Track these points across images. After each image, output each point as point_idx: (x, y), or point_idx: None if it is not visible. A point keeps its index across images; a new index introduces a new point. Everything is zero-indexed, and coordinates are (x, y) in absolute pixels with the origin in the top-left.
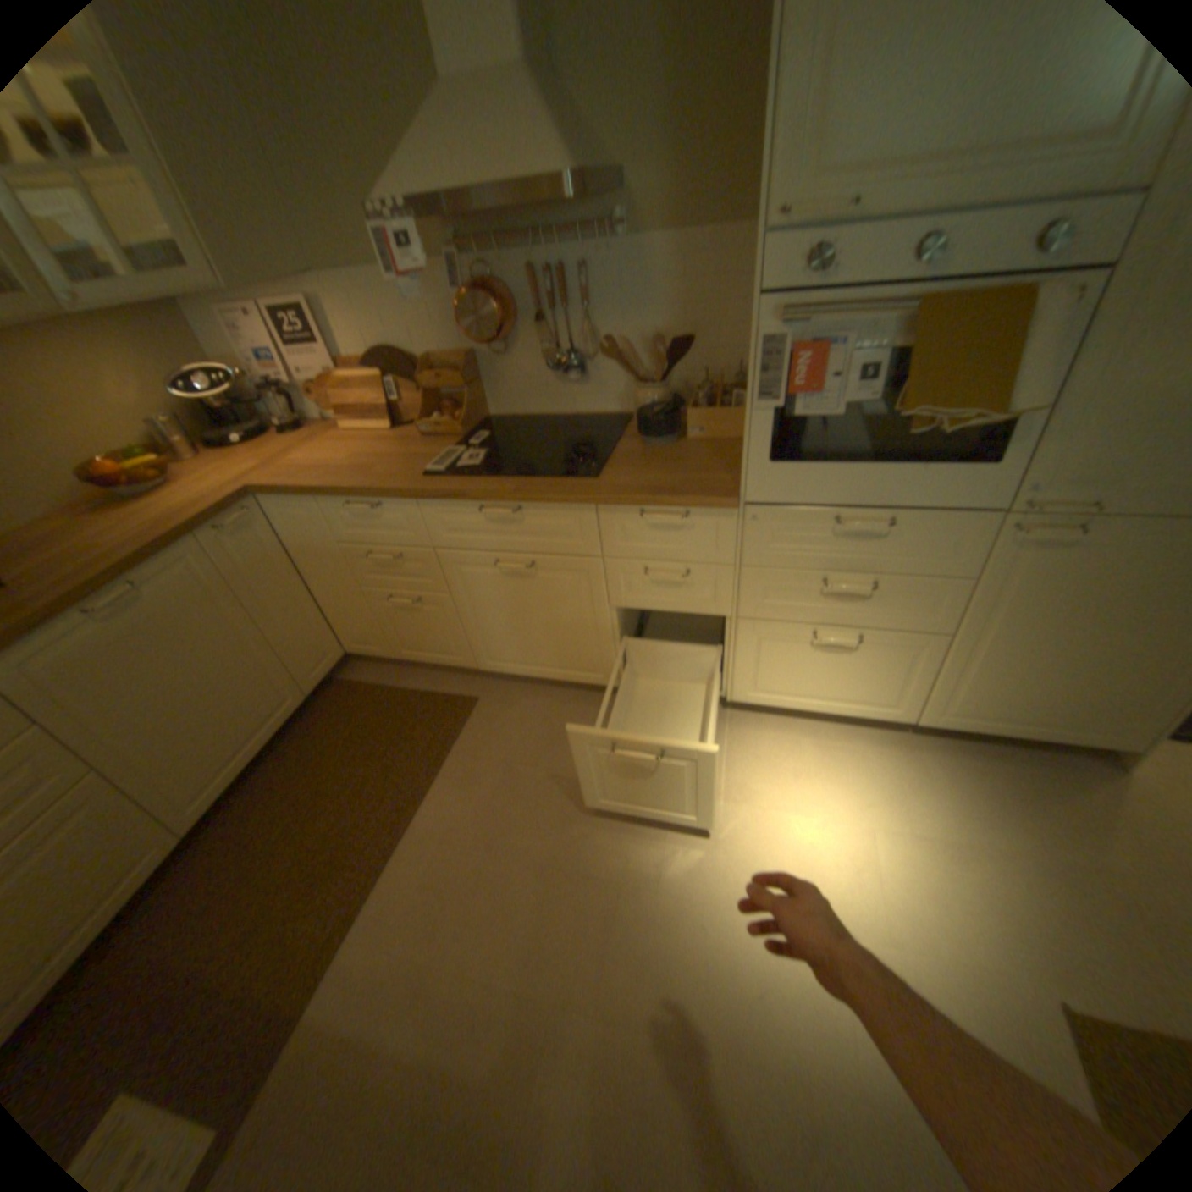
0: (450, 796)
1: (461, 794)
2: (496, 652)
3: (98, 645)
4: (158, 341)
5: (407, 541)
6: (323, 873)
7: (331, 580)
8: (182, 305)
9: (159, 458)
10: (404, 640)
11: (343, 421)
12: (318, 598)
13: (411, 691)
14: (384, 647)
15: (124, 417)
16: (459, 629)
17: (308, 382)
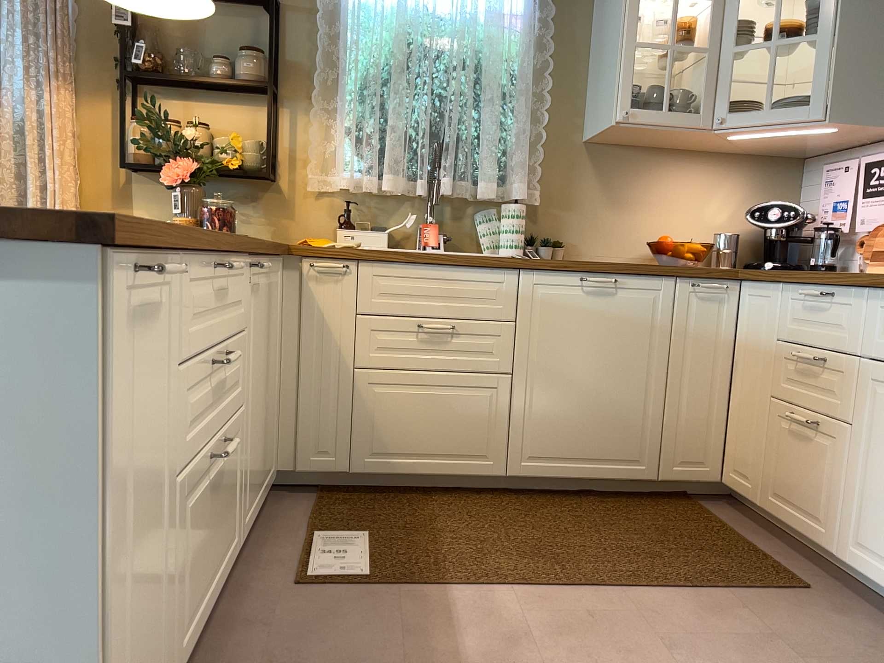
0: (687, 607)
1: (699, 614)
2: (870, 534)
3: (574, 303)
4: (770, 188)
5: (840, 342)
6: (546, 557)
7: (754, 382)
8: (807, 168)
9: (706, 256)
10: (780, 481)
11: (875, 265)
12: (734, 402)
13: (750, 543)
14: (758, 484)
15: (707, 227)
16: (841, 482)
17: (869, 235)
